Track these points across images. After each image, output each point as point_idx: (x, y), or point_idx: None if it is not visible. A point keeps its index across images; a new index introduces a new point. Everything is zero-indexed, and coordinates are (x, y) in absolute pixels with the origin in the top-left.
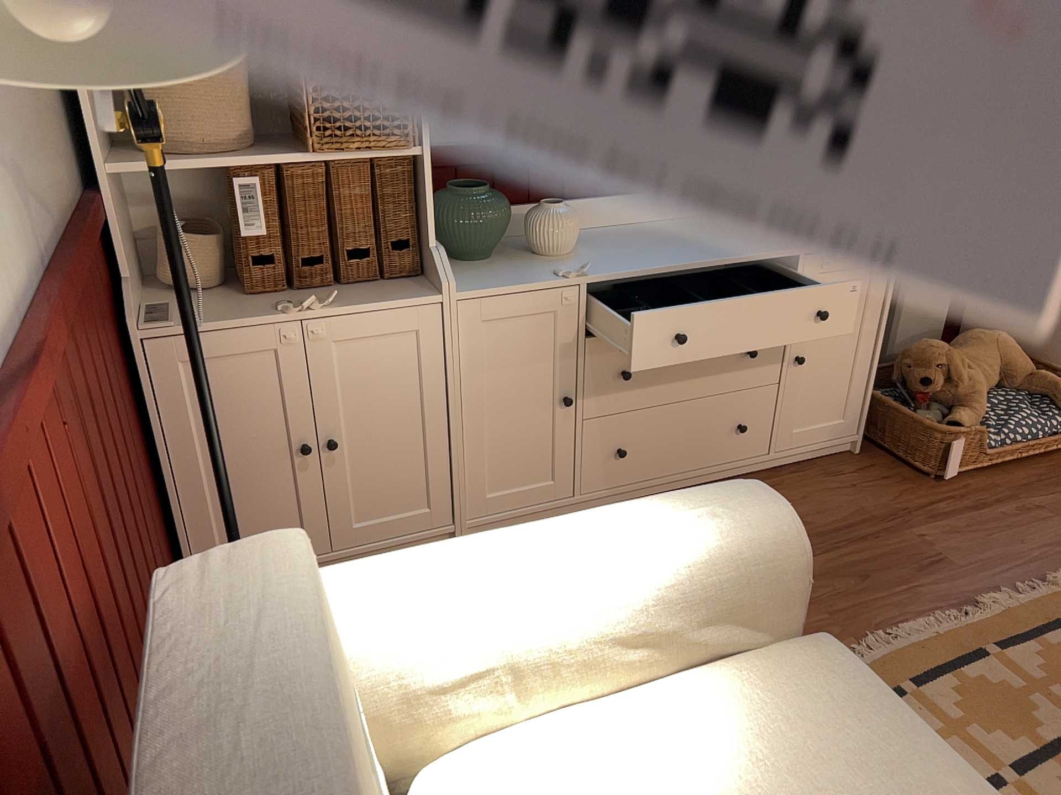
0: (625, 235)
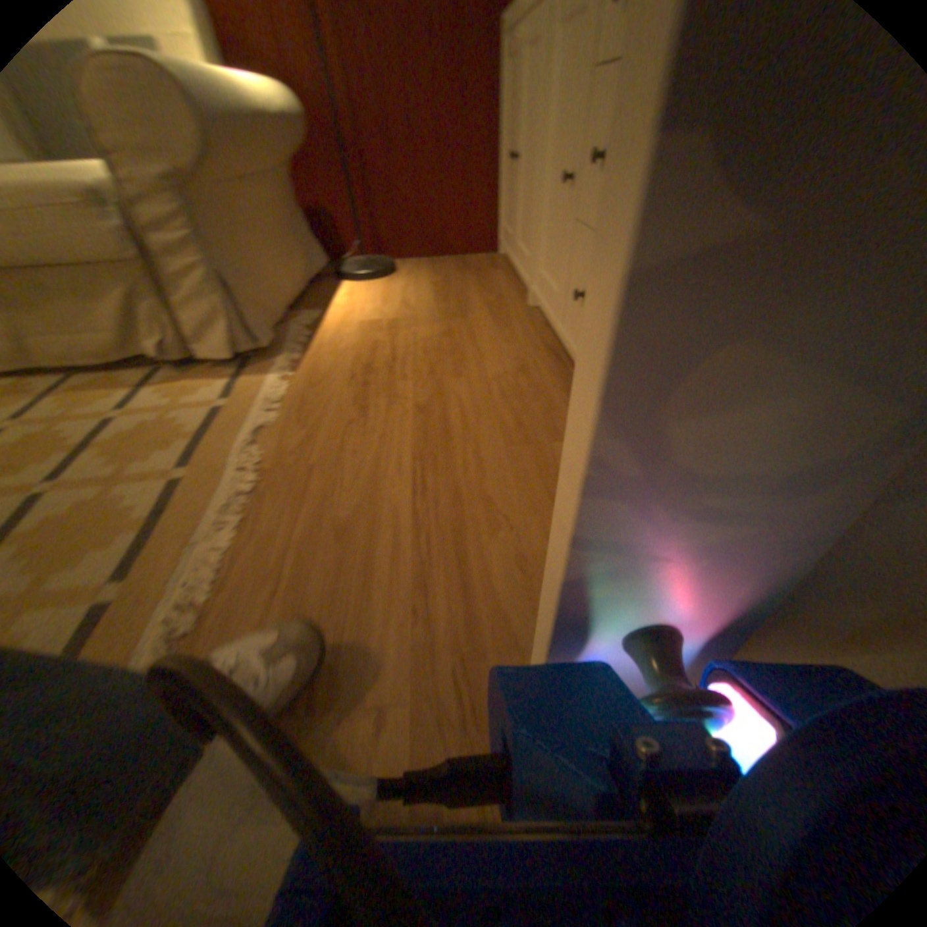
0: None
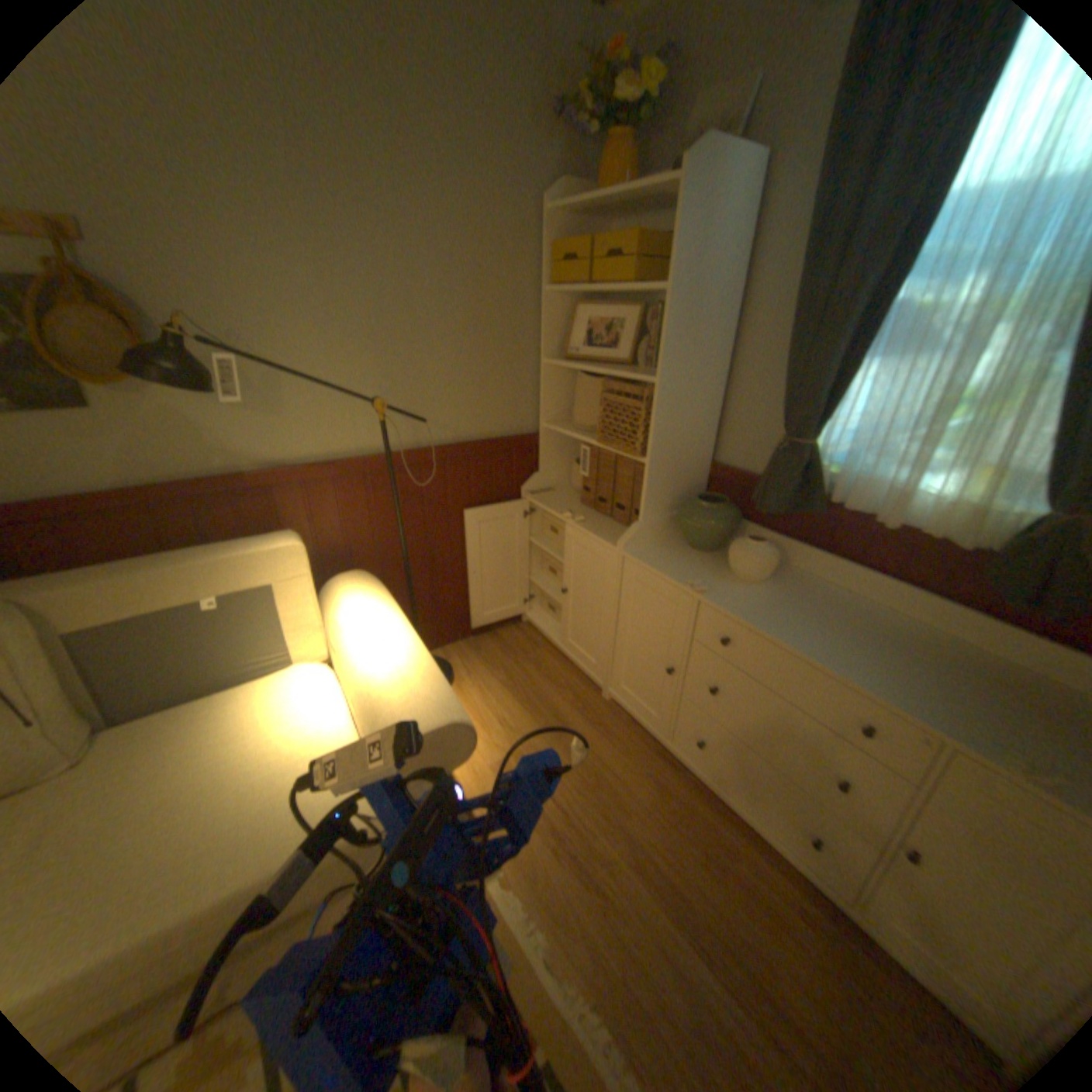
0: (836, 604)
